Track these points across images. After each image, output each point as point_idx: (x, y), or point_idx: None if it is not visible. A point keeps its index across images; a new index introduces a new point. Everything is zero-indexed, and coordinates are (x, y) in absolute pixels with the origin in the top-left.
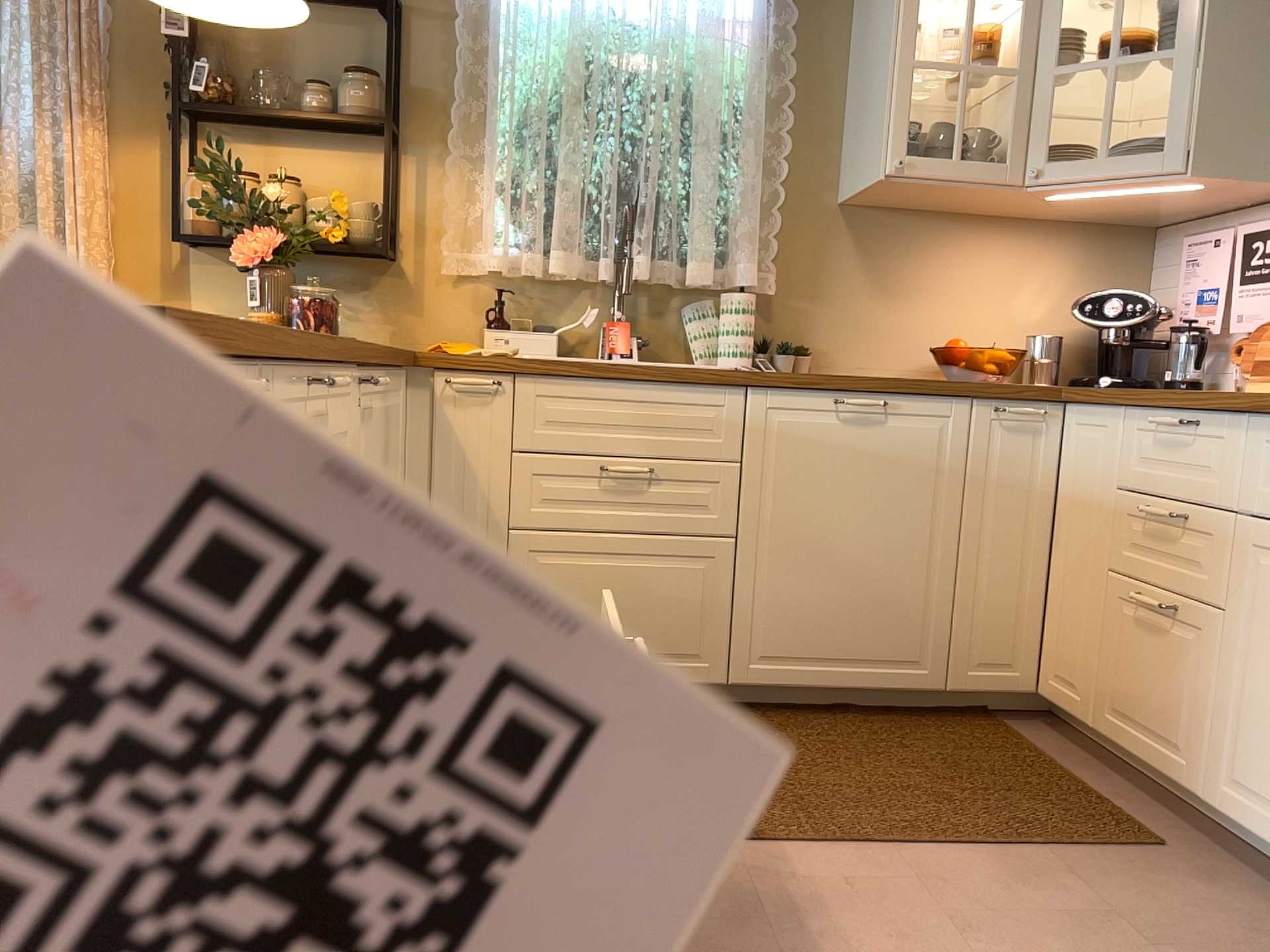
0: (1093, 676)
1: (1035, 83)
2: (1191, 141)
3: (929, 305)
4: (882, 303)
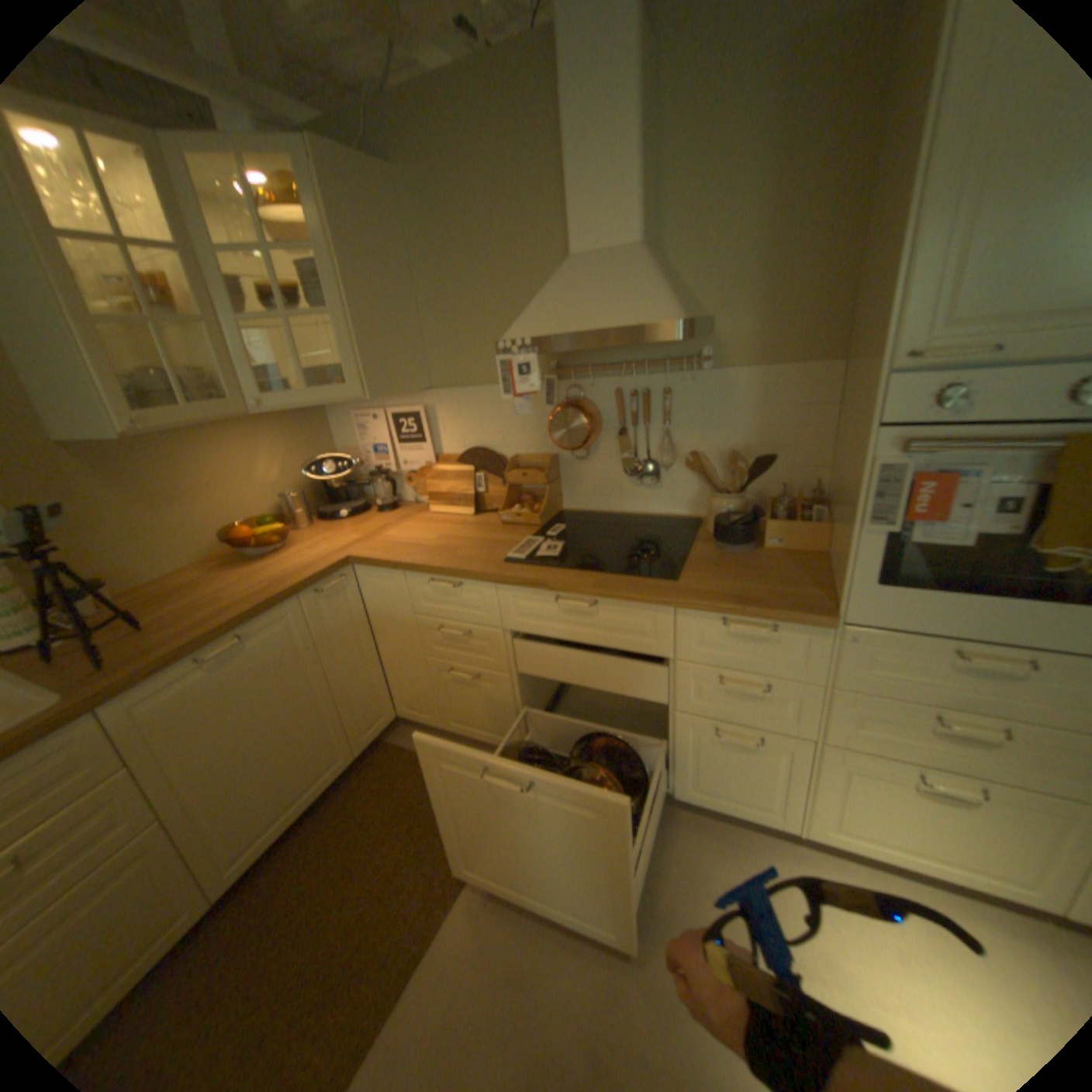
0: (432, 706)
1: (217, 325)
2: (359, 374)
3: (191, 501)
4: (148, 514)
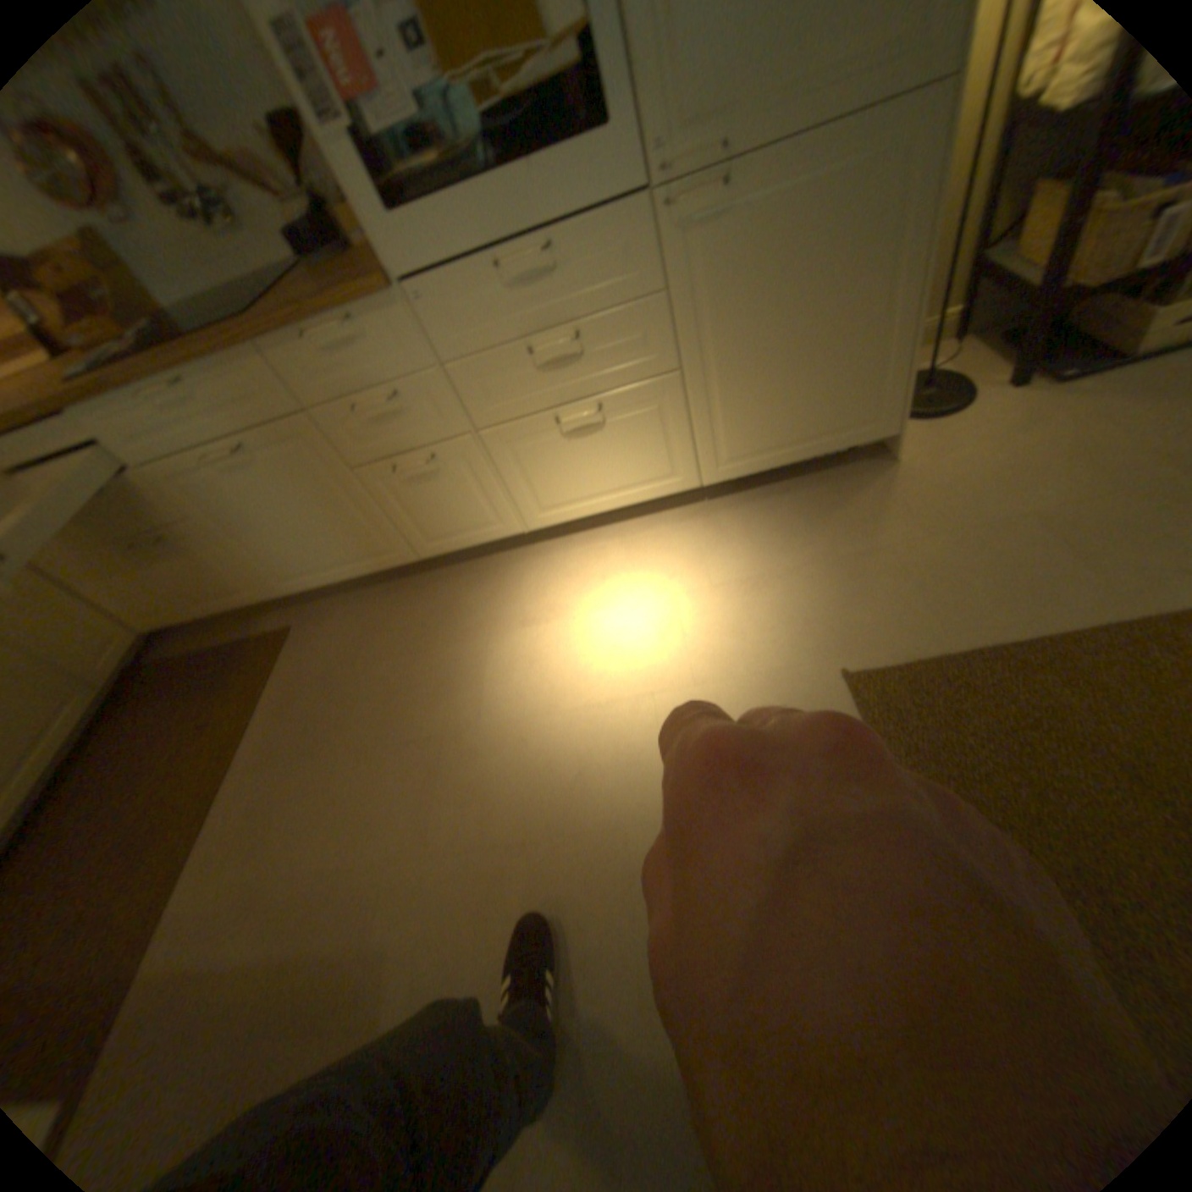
0: (156, 607)
1: None
2: None
3: None
4: None
